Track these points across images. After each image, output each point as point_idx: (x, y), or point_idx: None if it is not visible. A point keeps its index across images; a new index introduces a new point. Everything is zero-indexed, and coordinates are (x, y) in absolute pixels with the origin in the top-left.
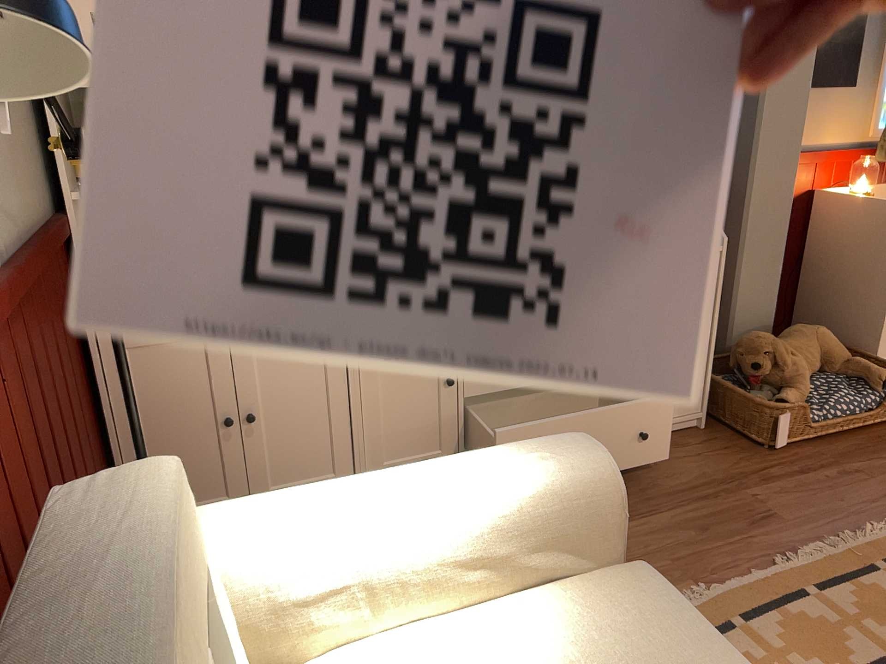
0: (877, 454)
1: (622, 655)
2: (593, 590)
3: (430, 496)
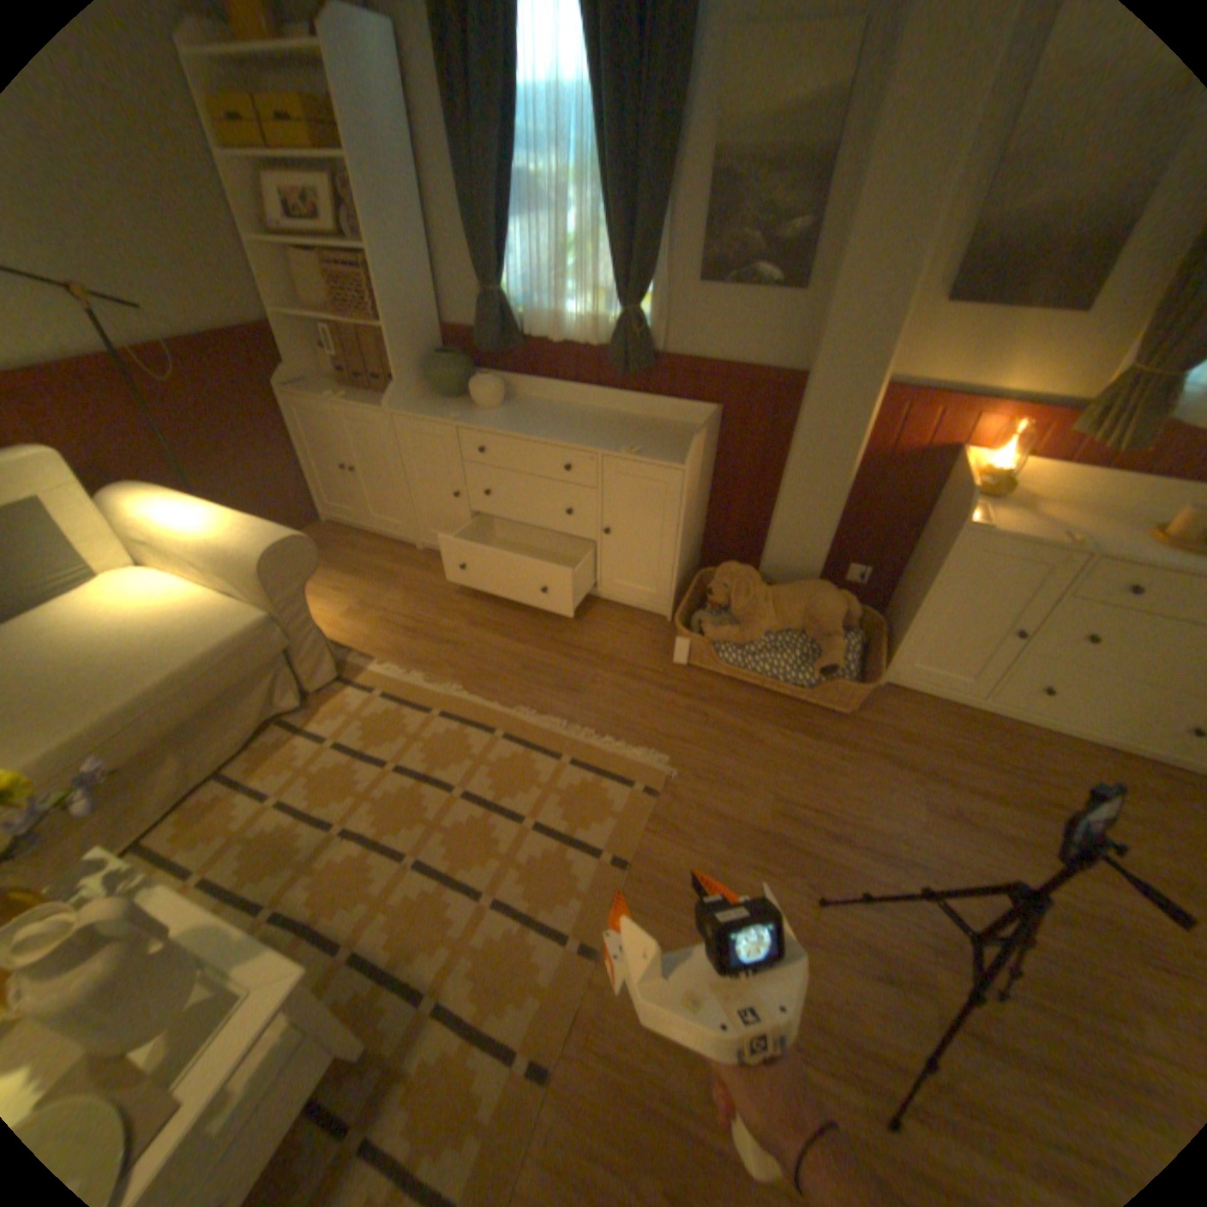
0: (756, 718)
1: (170, 629)
2: (227, 606)
3: (190, 522)
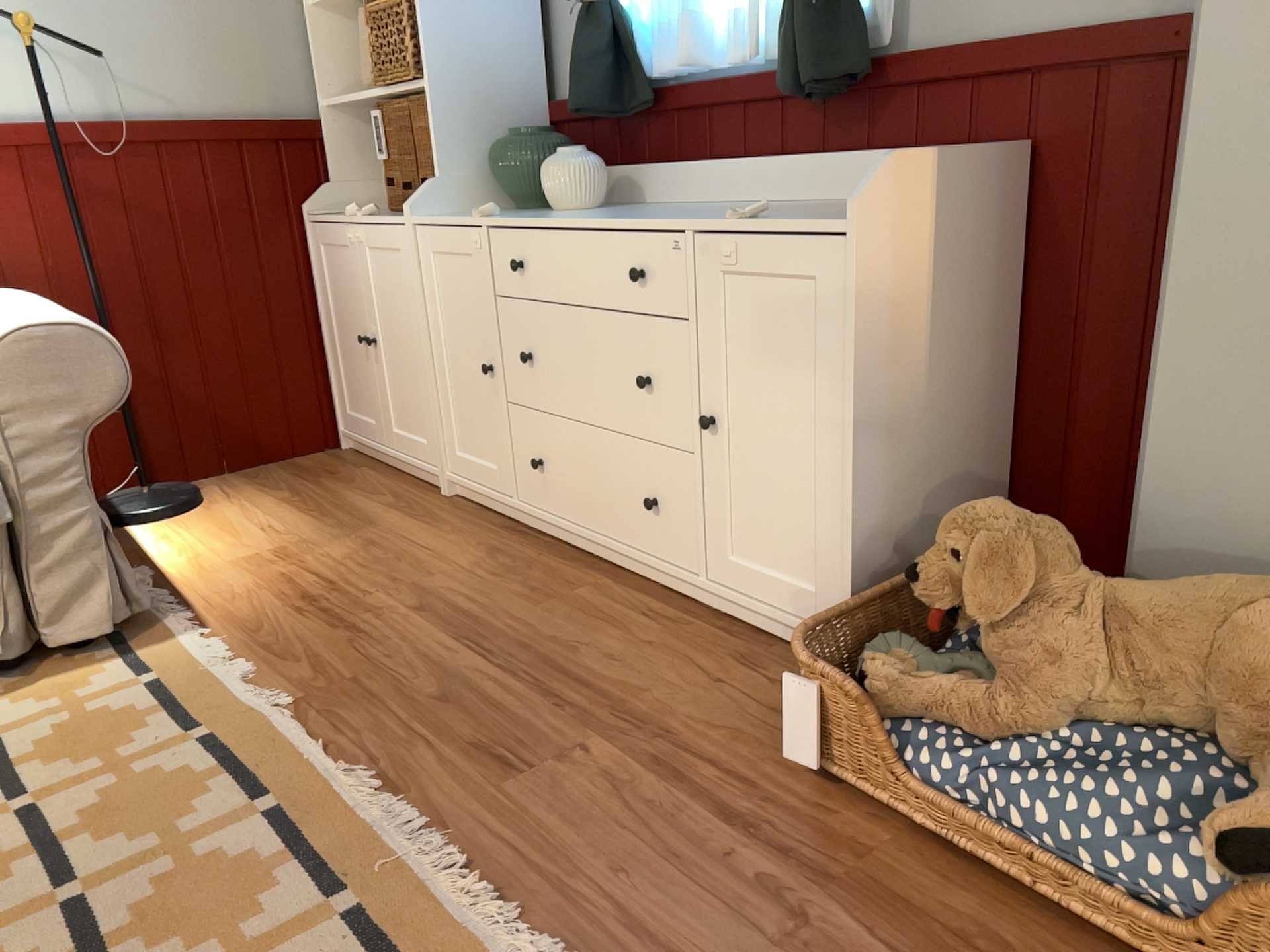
0: None
1: None
2: None
3: None
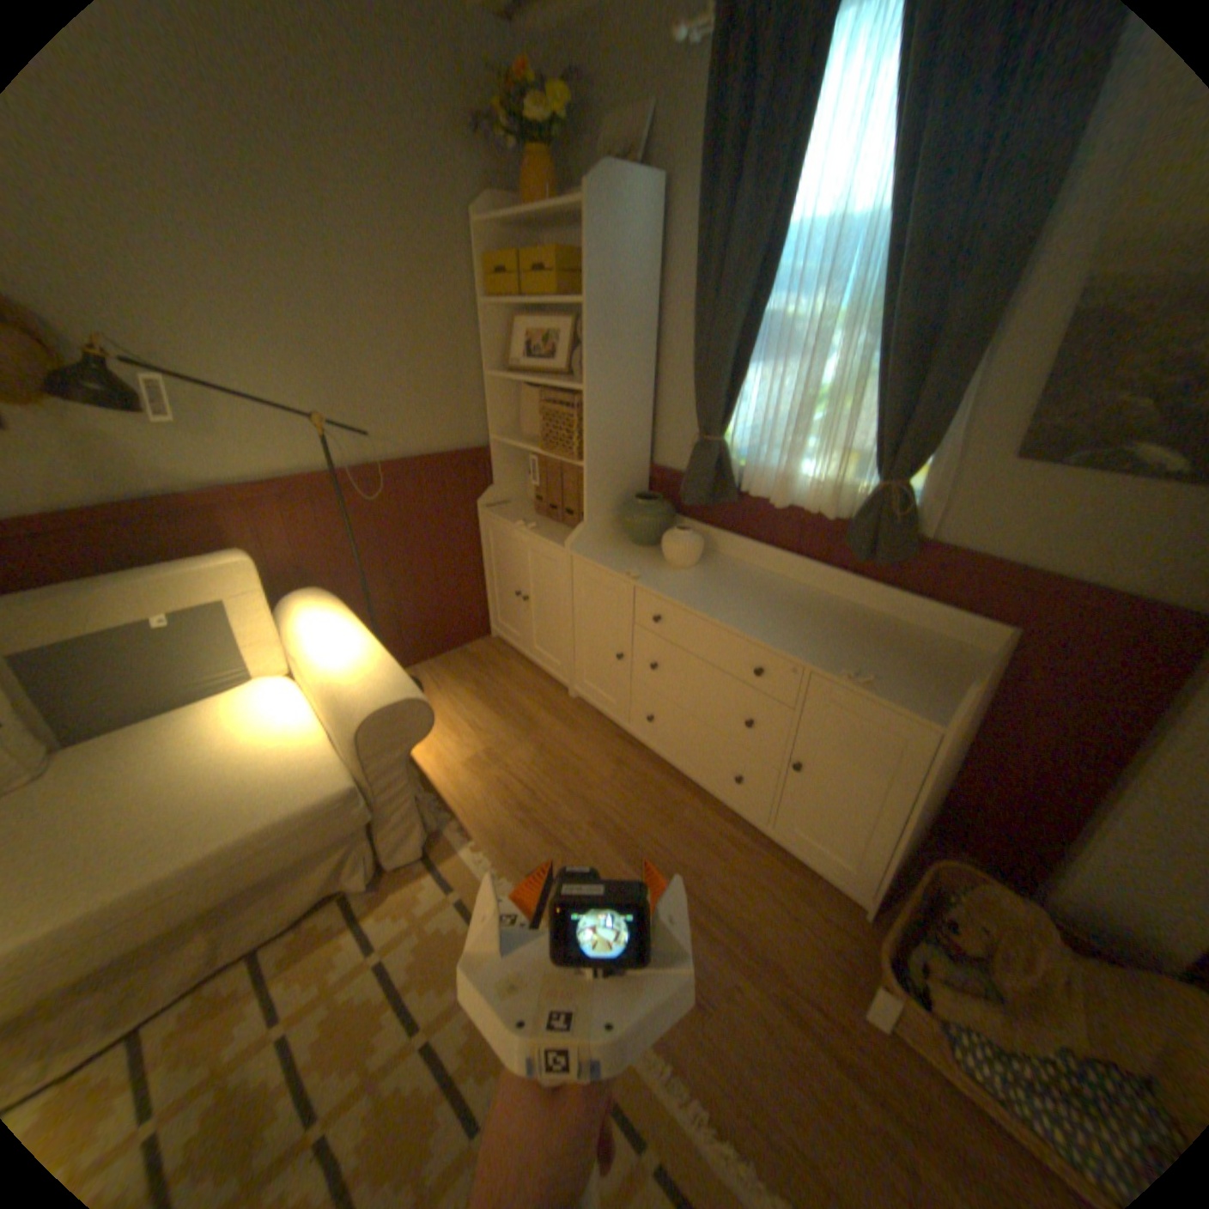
0: None
1: (257, 779)
2: (323, 762)
3: (330, 653)
